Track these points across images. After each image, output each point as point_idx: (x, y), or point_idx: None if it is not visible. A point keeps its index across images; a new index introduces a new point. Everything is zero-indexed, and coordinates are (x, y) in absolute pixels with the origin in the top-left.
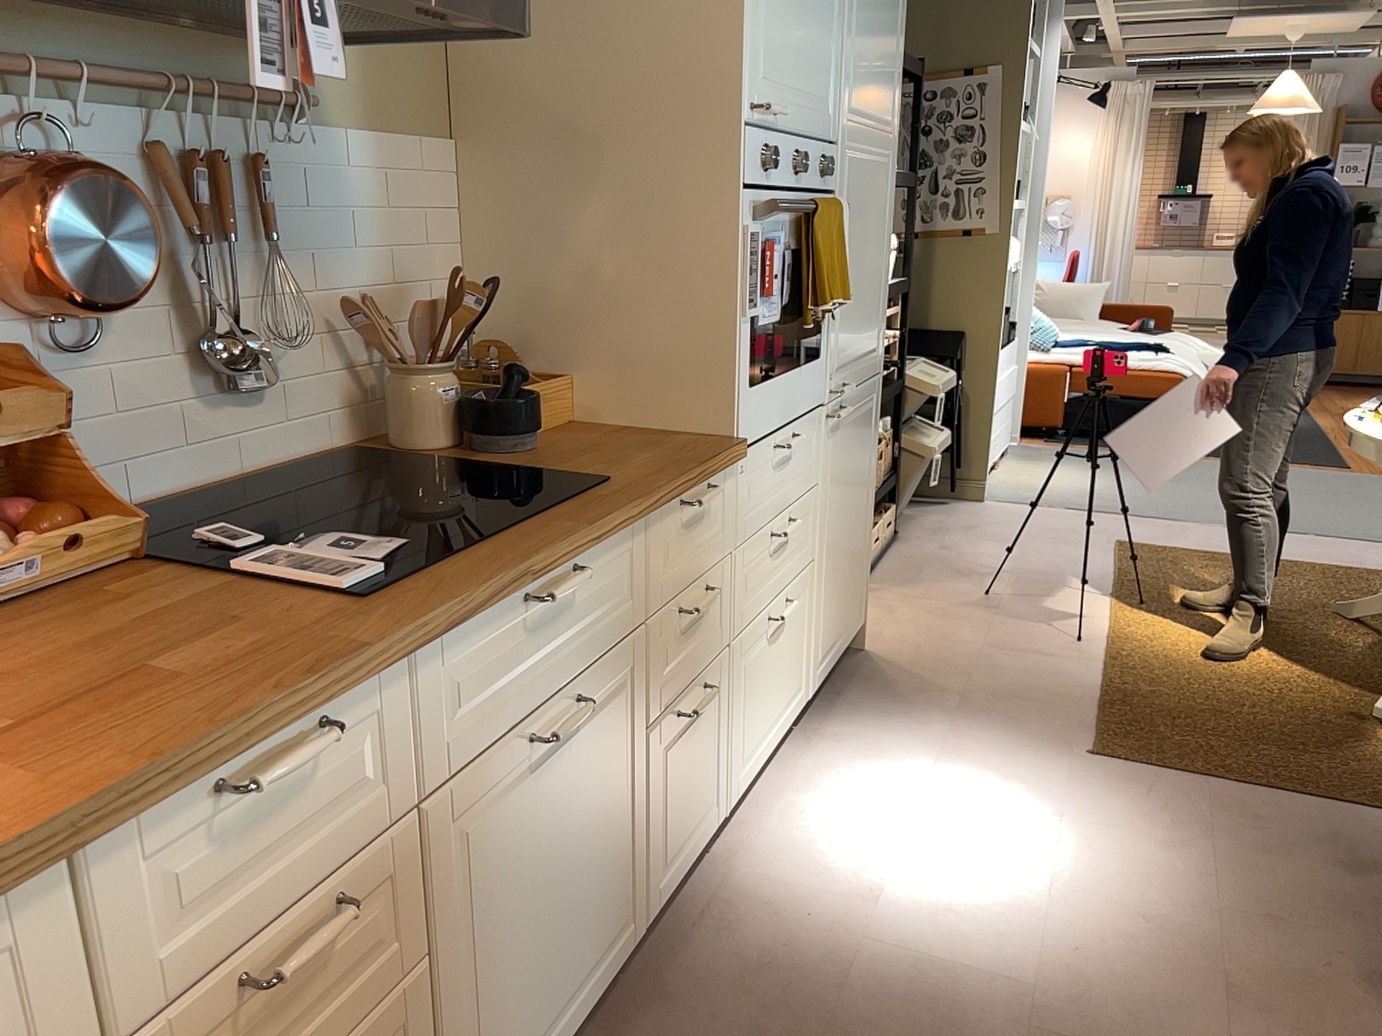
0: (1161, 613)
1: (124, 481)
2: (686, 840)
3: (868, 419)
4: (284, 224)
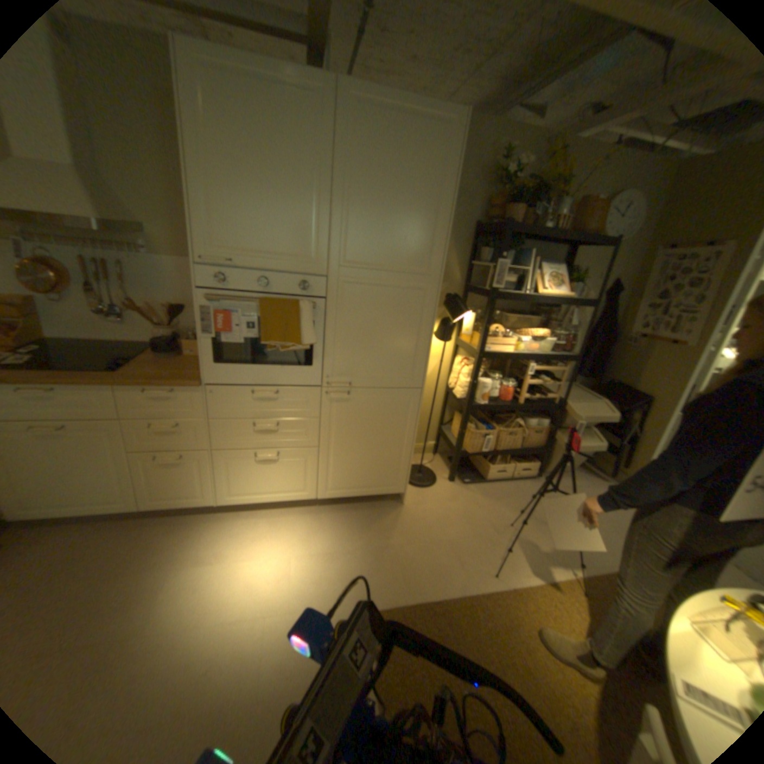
0: (589, 615)
1: (73, 333)
2: (173, 500)
3: (400, 406)
4: (130, 279)
